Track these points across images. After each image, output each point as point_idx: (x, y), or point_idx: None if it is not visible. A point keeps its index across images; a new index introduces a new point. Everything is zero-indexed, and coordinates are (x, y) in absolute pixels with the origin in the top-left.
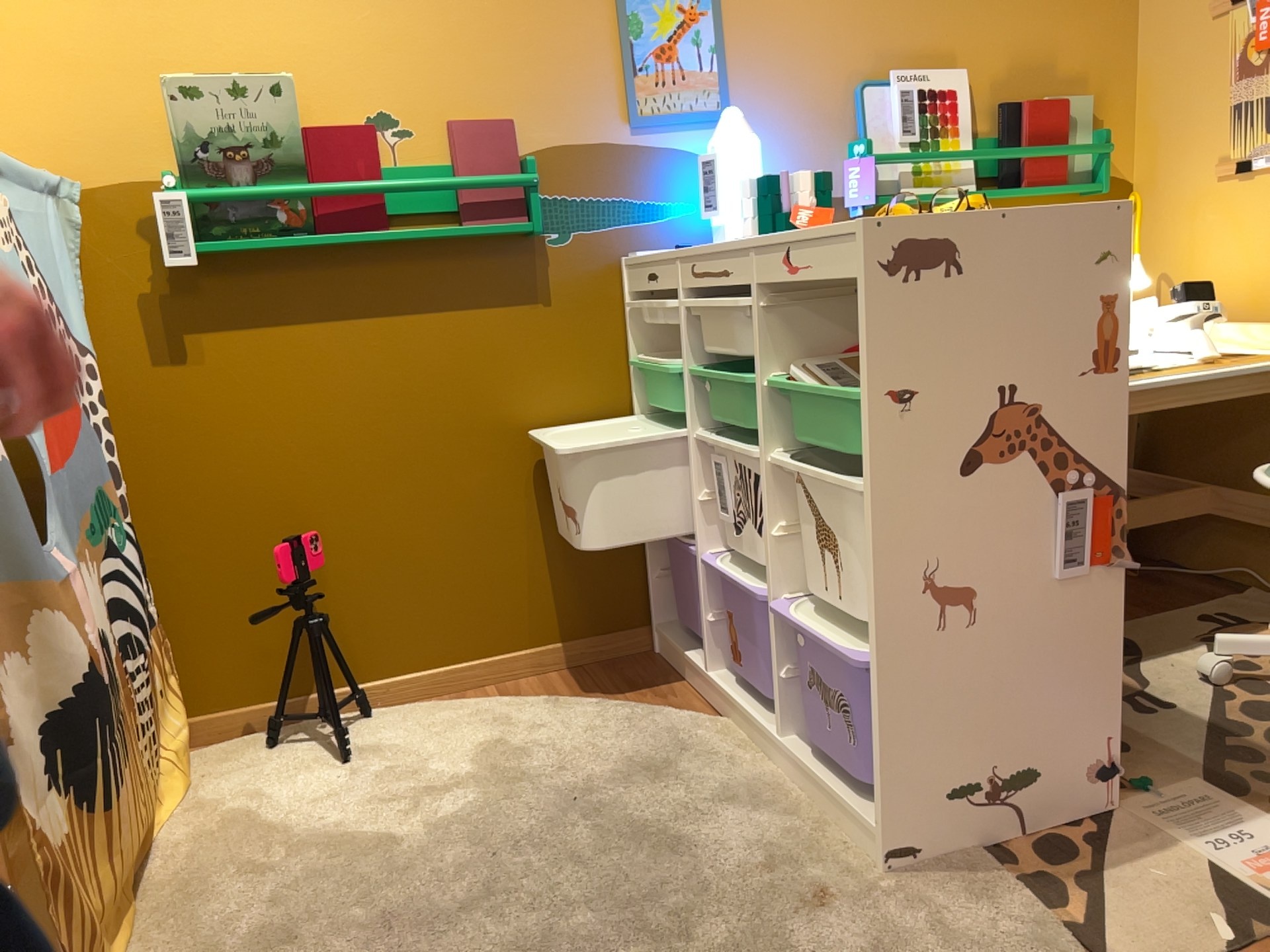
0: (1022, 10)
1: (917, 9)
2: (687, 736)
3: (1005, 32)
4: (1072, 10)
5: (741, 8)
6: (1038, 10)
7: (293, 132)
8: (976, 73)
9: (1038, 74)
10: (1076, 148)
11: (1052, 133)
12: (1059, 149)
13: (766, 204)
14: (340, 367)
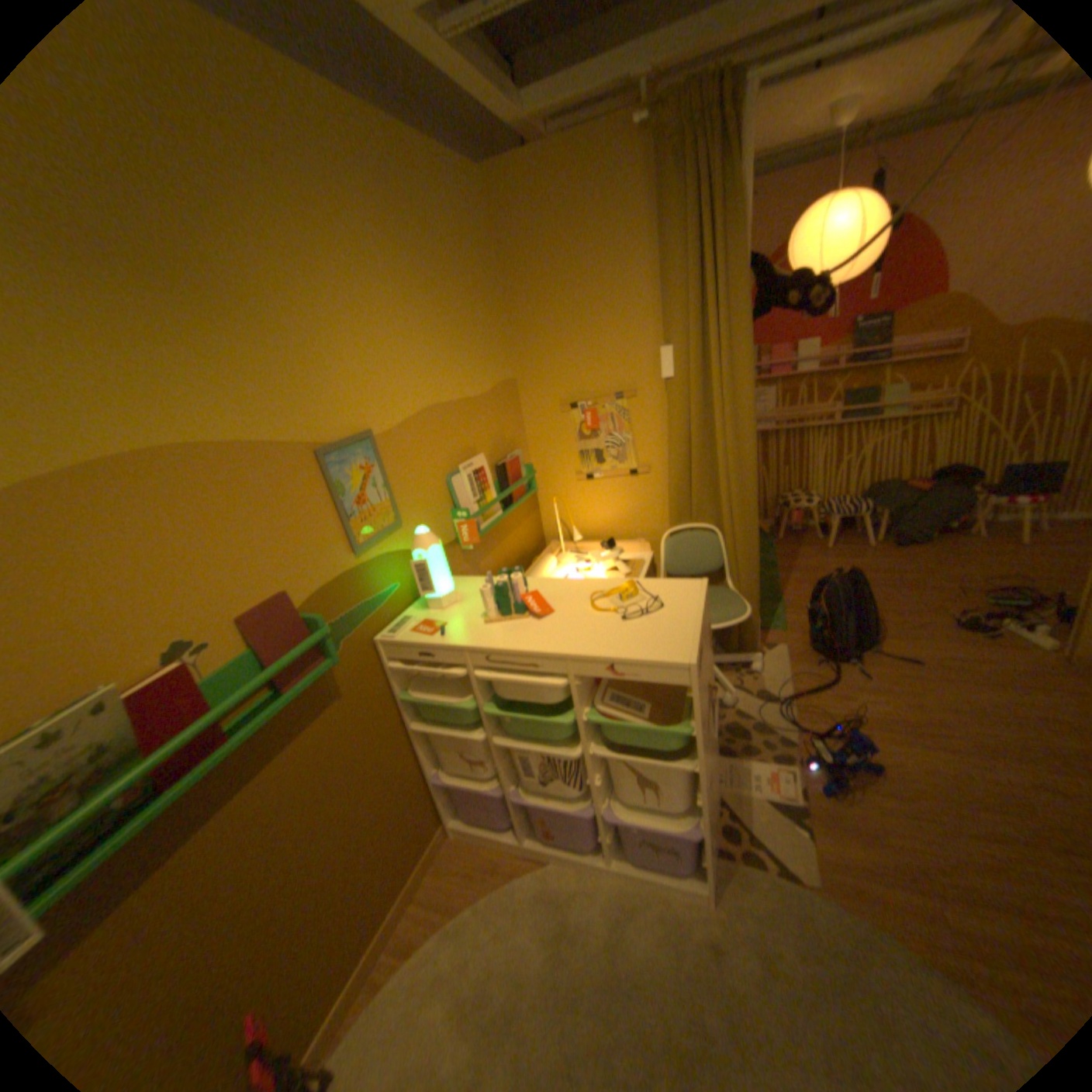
0: (490, 415)
1: (458, 428)
2: (546, 895)
3: (487, 428)
4: (504, 410)
5: (389, 455)
6: (495, 414)
7: (121, 731)
8: (484, 453)
9: (501, 445)
10: (527, 479)
11: (517, 474)
12: (524, 482)
13: (505, 601)
14: (207, 871)
